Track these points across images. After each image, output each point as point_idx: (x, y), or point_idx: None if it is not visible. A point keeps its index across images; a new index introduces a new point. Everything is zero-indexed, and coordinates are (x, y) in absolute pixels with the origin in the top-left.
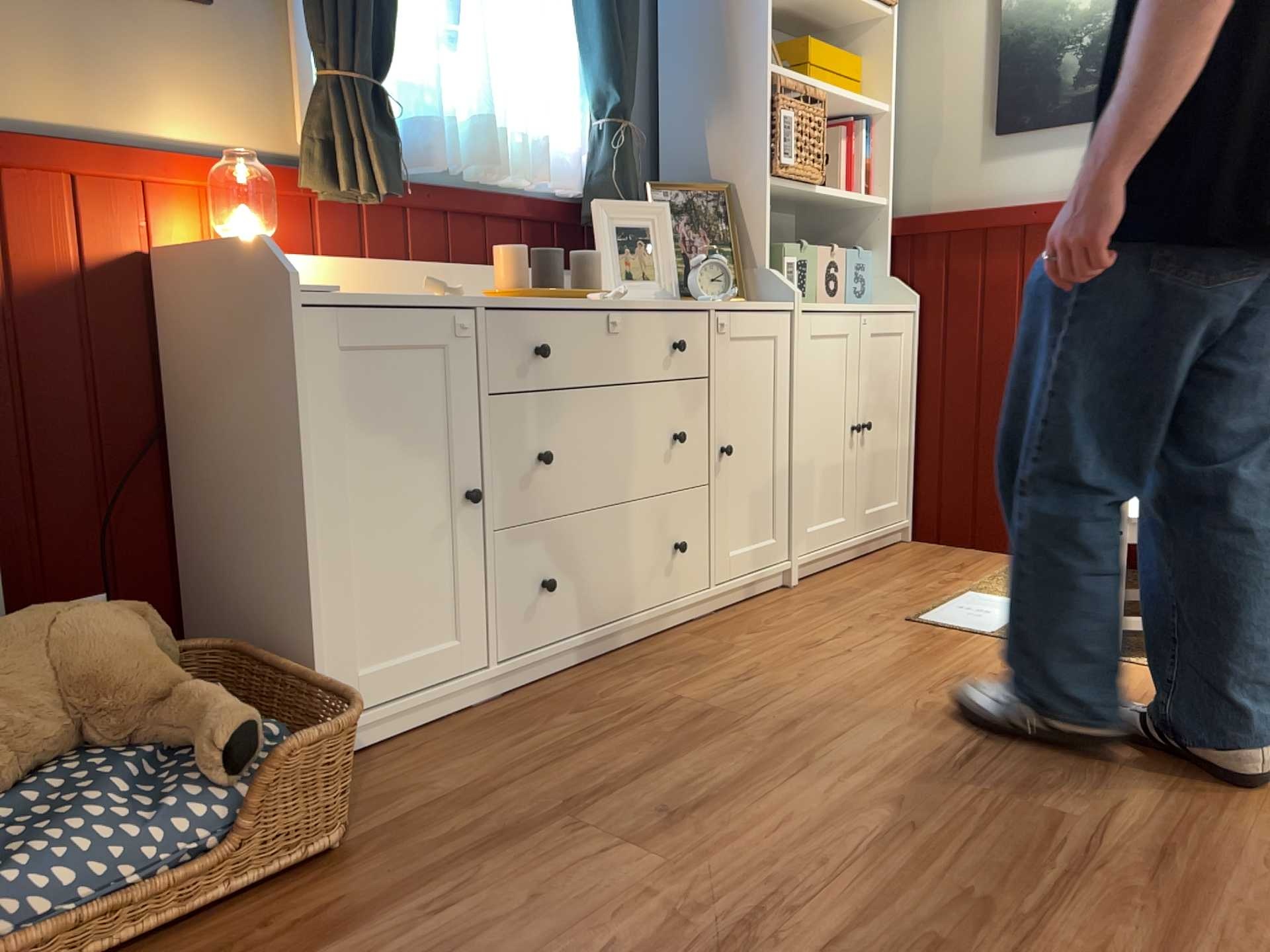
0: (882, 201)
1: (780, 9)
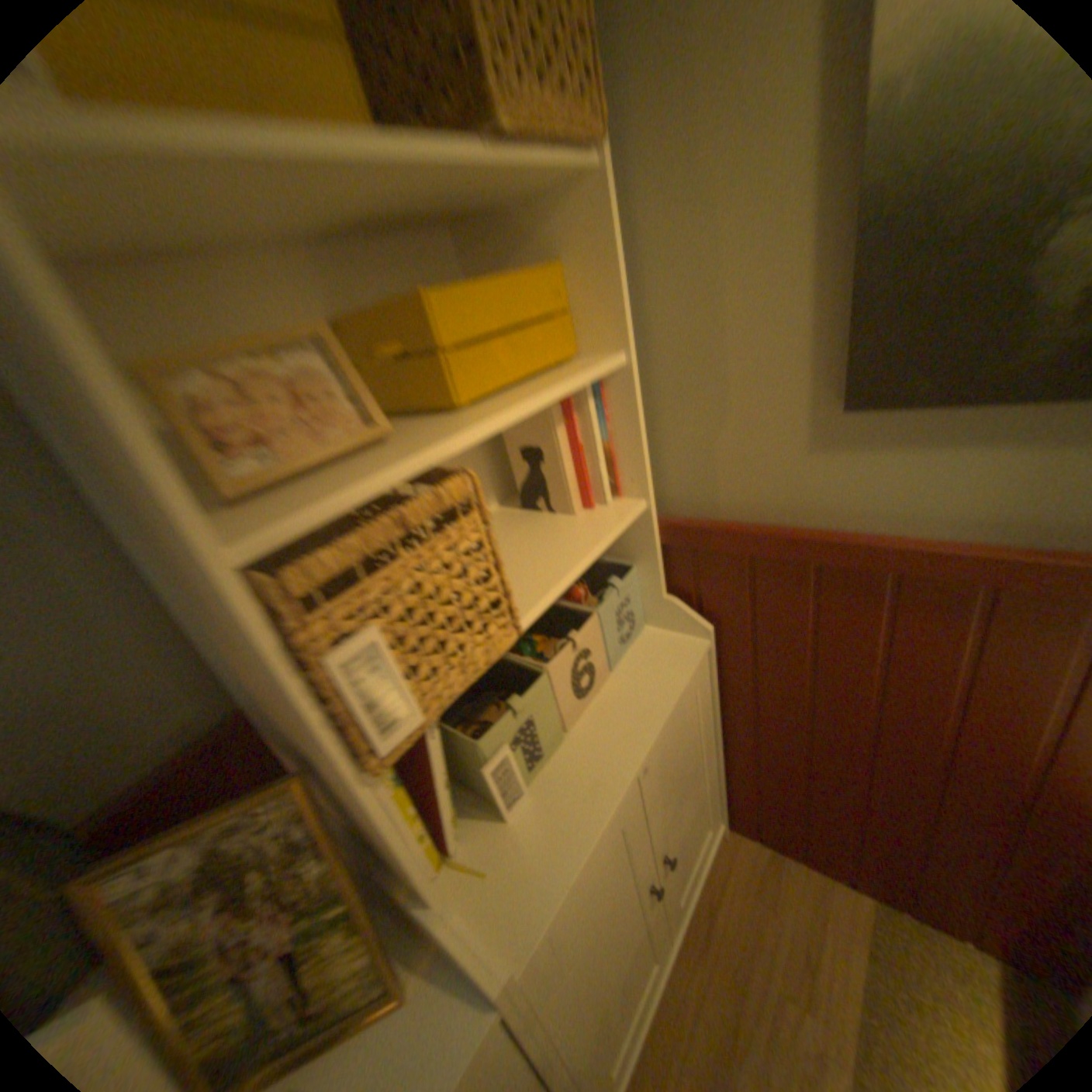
0: (641, 505)
1: (347, 204)
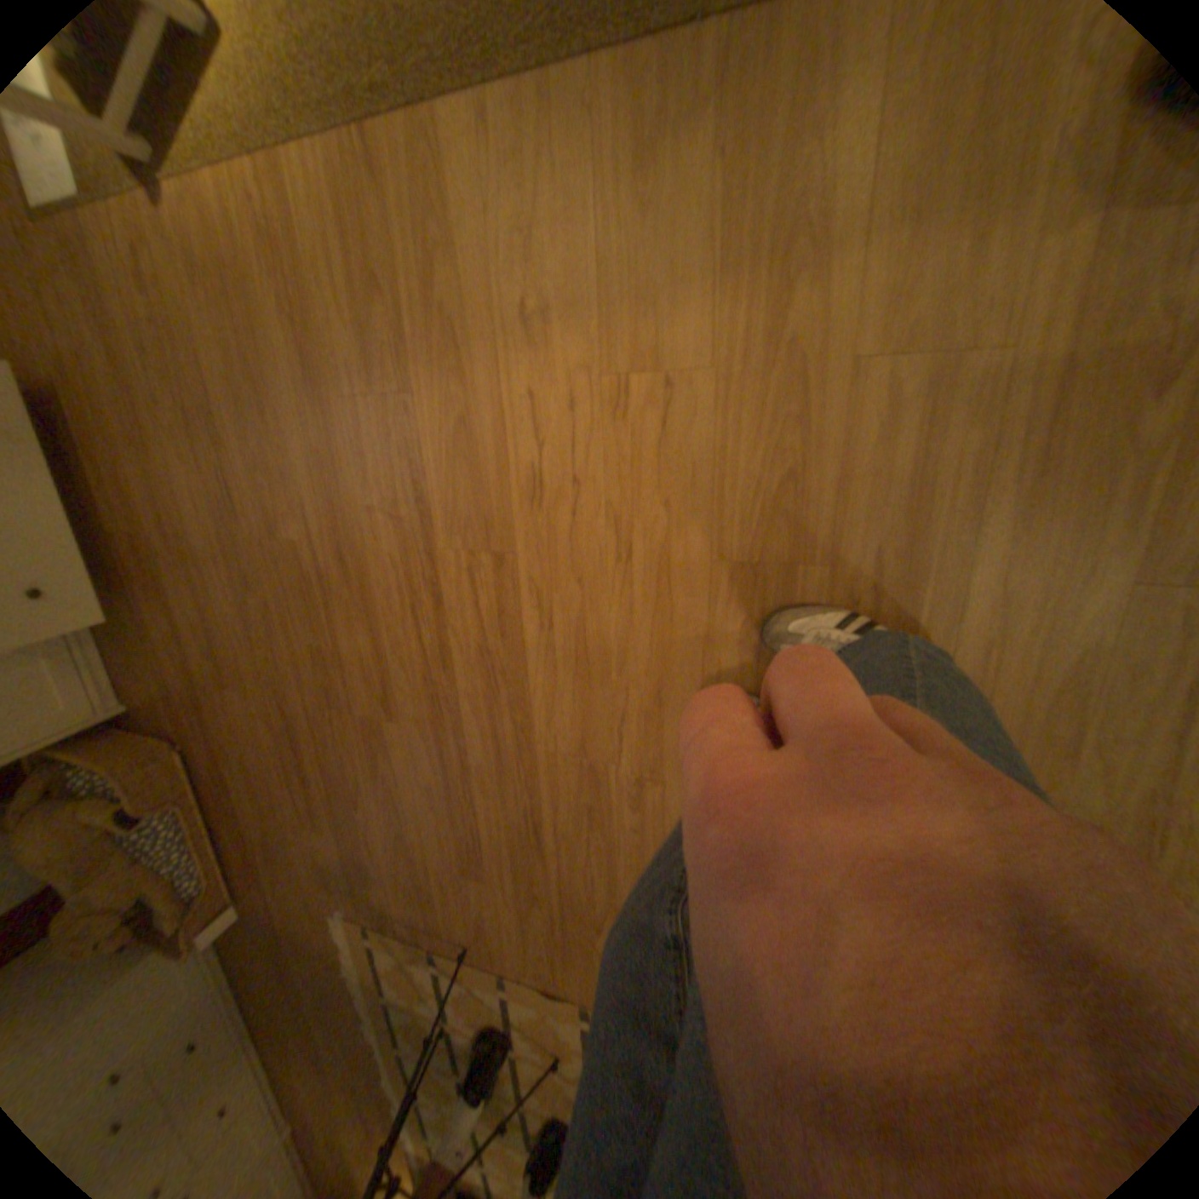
0: None
1: None
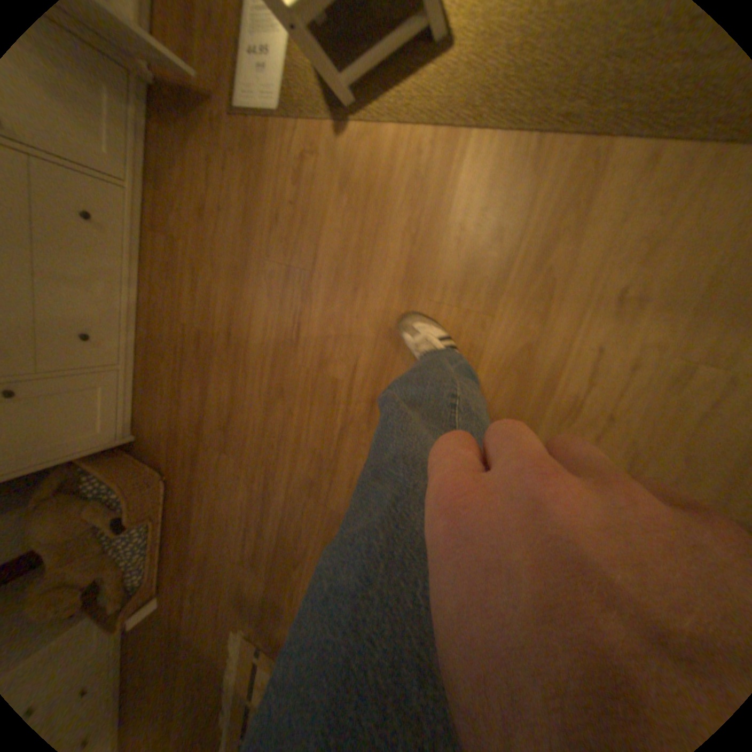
0: None
1: None
